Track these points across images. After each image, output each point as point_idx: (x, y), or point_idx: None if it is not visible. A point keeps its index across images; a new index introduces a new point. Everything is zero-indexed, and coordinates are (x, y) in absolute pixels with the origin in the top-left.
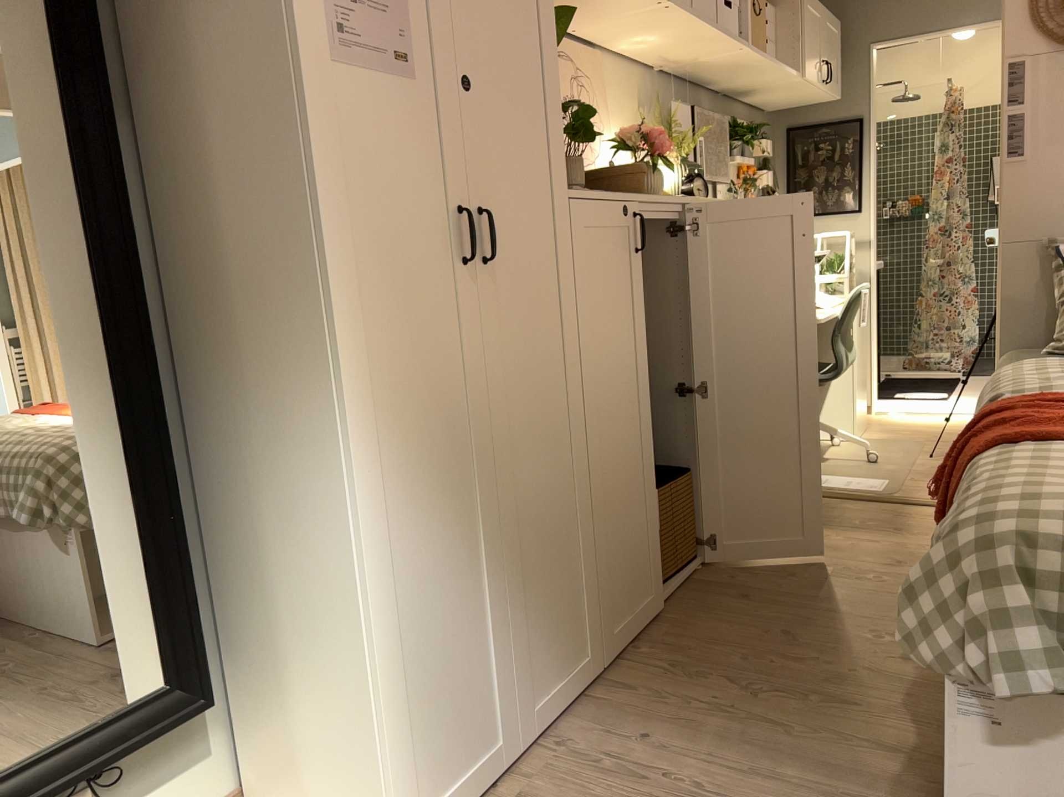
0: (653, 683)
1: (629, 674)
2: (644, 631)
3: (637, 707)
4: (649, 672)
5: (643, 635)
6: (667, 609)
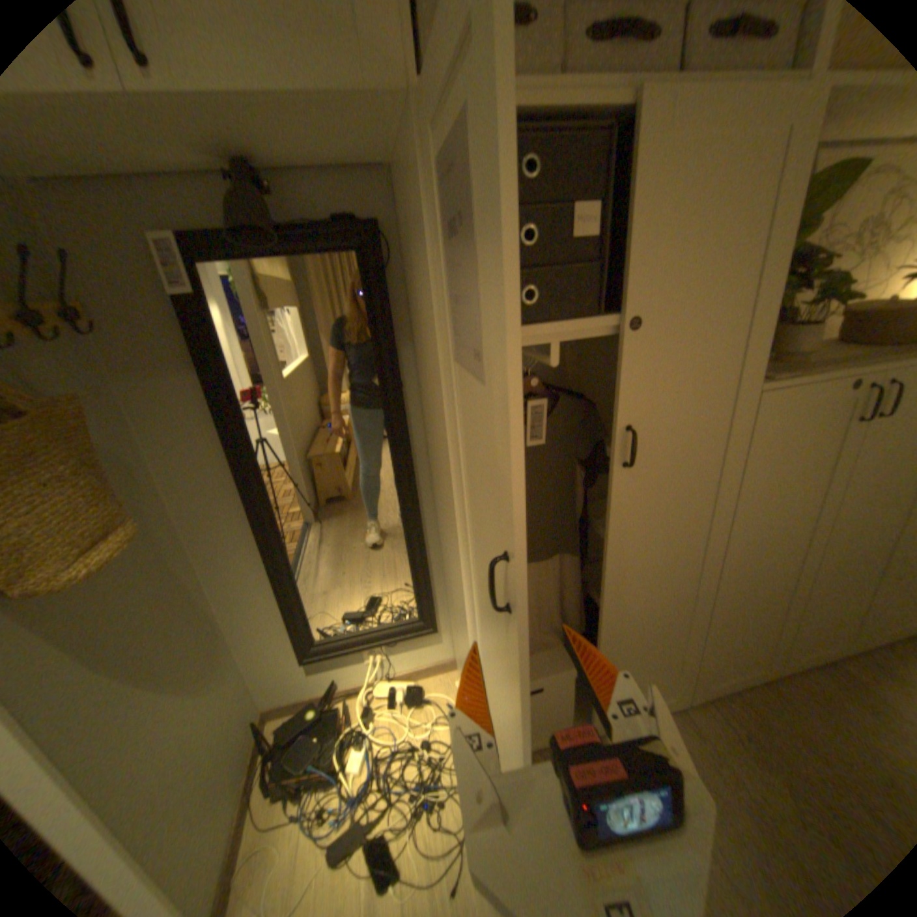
0: (724, 741)
1: (712, 720)
2: (751, 688)
3: (699, 754)
4: (728, 730)
5: (745, 691)
6: (784, 679)
